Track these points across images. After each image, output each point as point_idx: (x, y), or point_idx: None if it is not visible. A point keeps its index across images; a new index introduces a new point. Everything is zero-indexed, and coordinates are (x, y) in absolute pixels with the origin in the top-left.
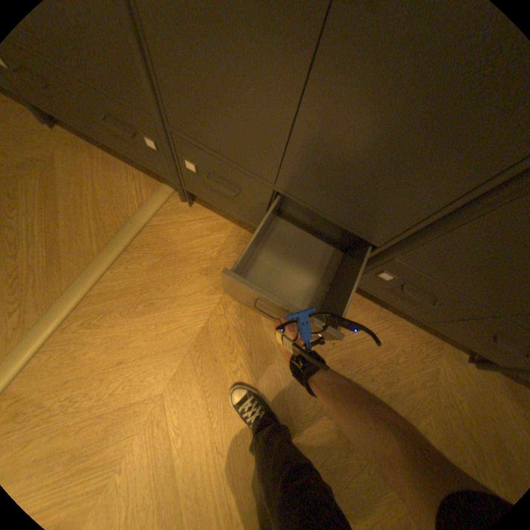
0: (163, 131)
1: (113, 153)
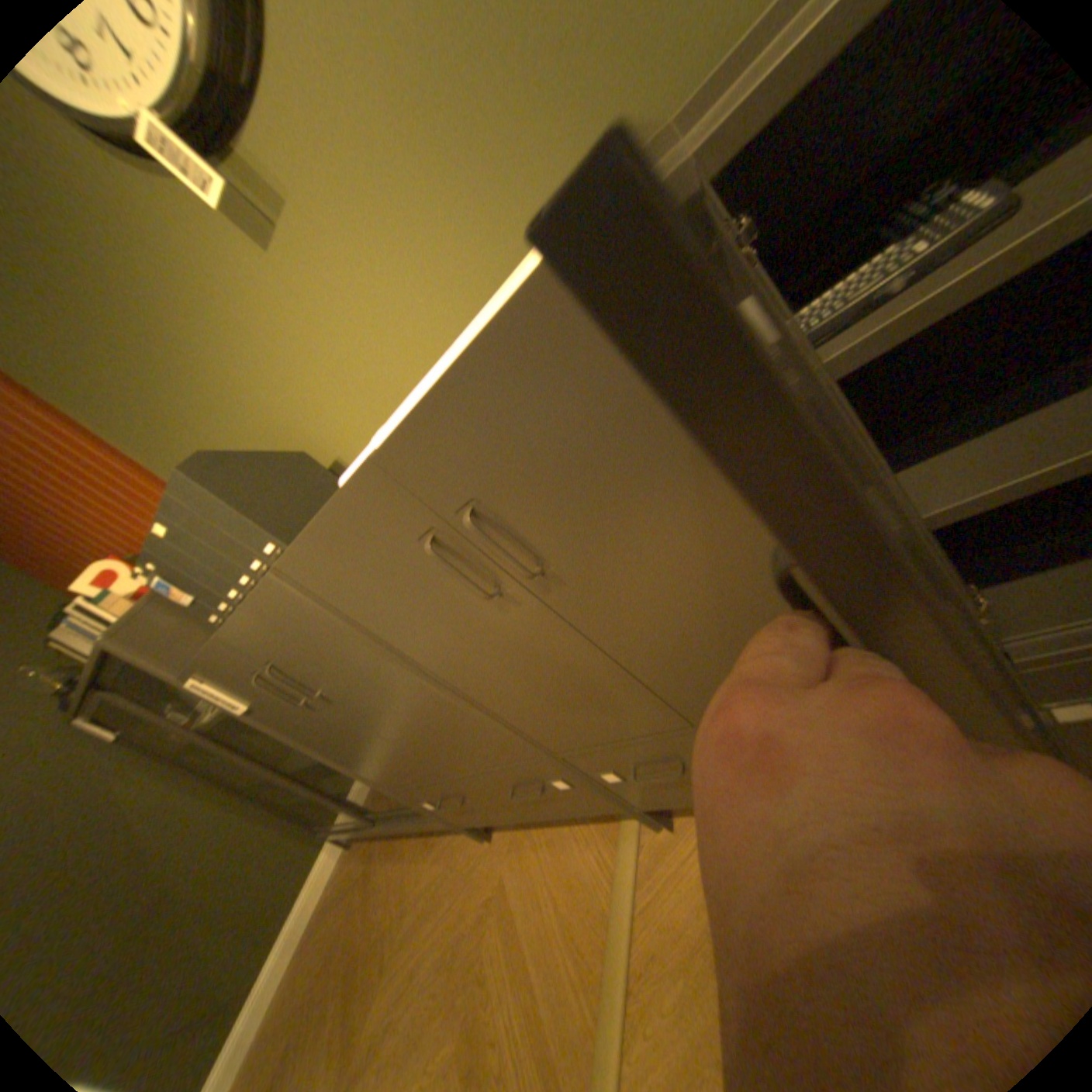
0: (562, 766)
1: (556, 824)
